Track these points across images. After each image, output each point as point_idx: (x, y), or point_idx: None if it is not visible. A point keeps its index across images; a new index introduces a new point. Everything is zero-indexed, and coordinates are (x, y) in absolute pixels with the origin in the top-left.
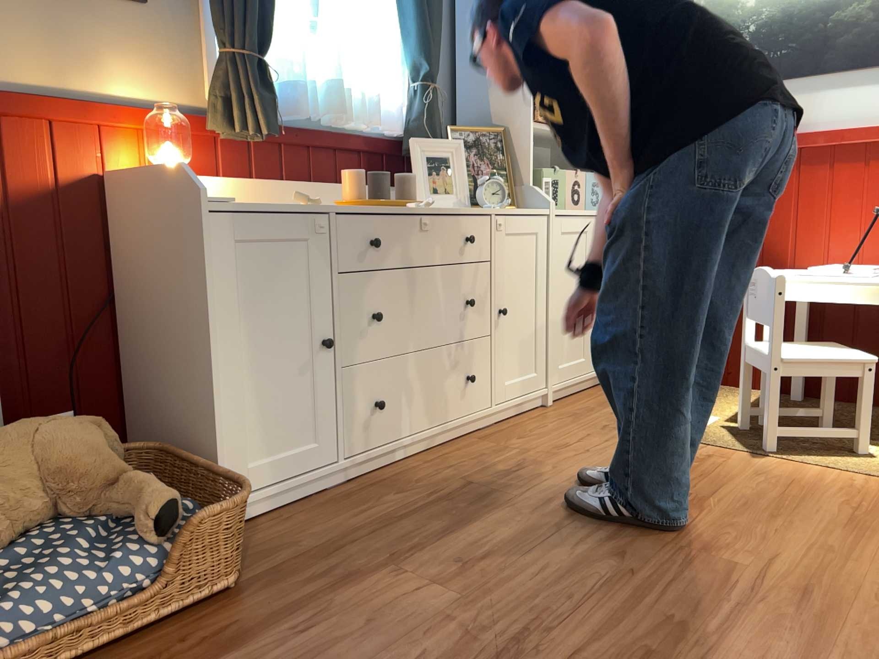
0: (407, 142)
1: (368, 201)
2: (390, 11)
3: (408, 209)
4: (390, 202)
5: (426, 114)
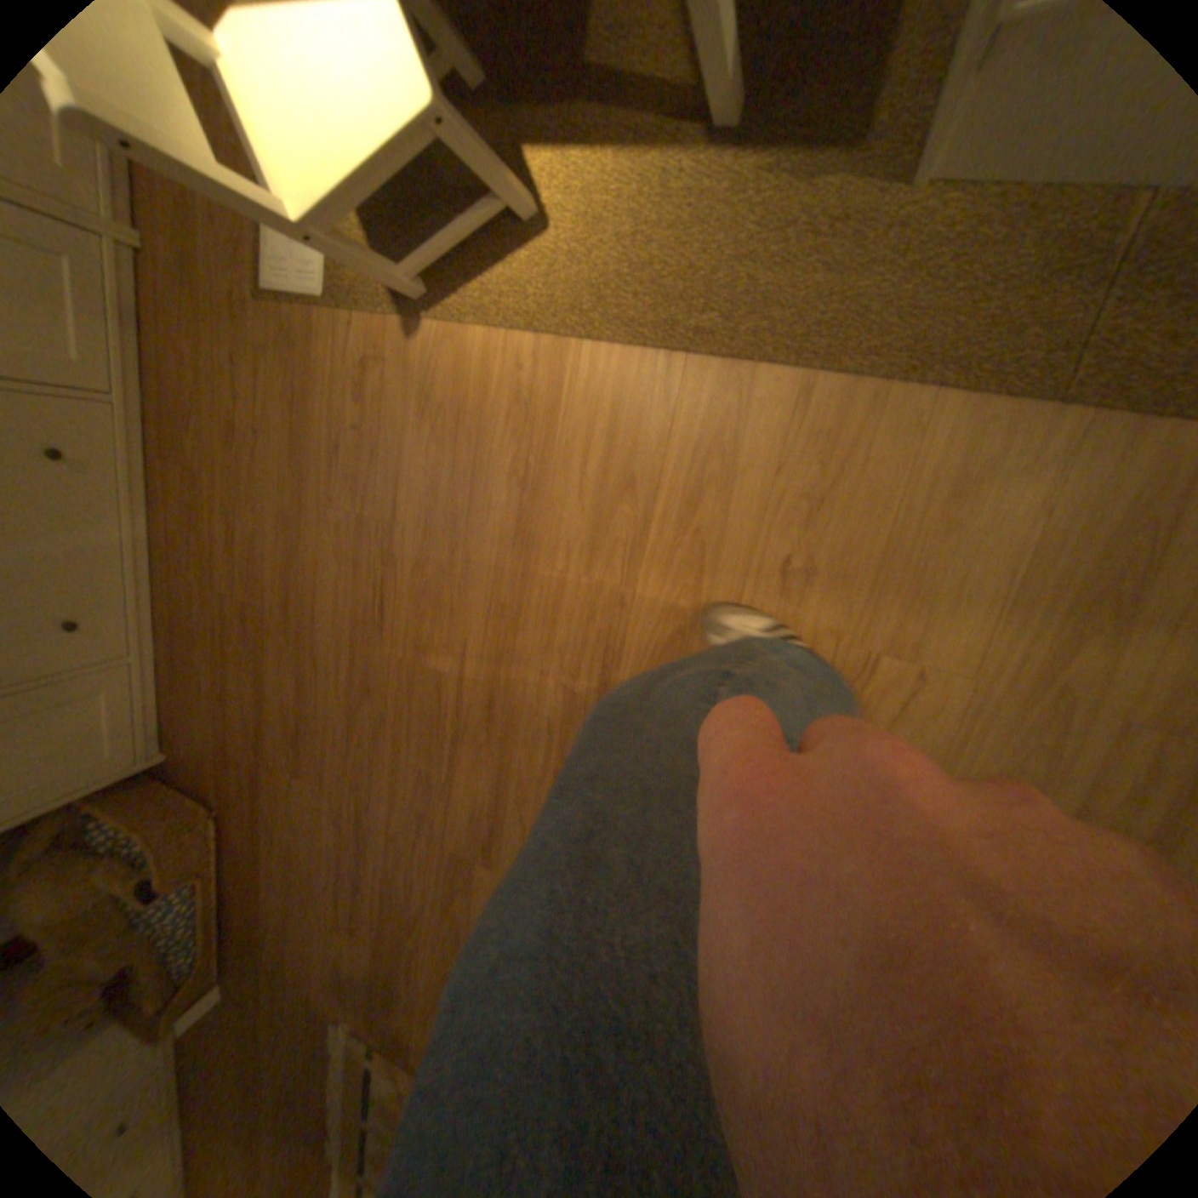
0: None
1: None
2: None
3: None
4: None
5: None
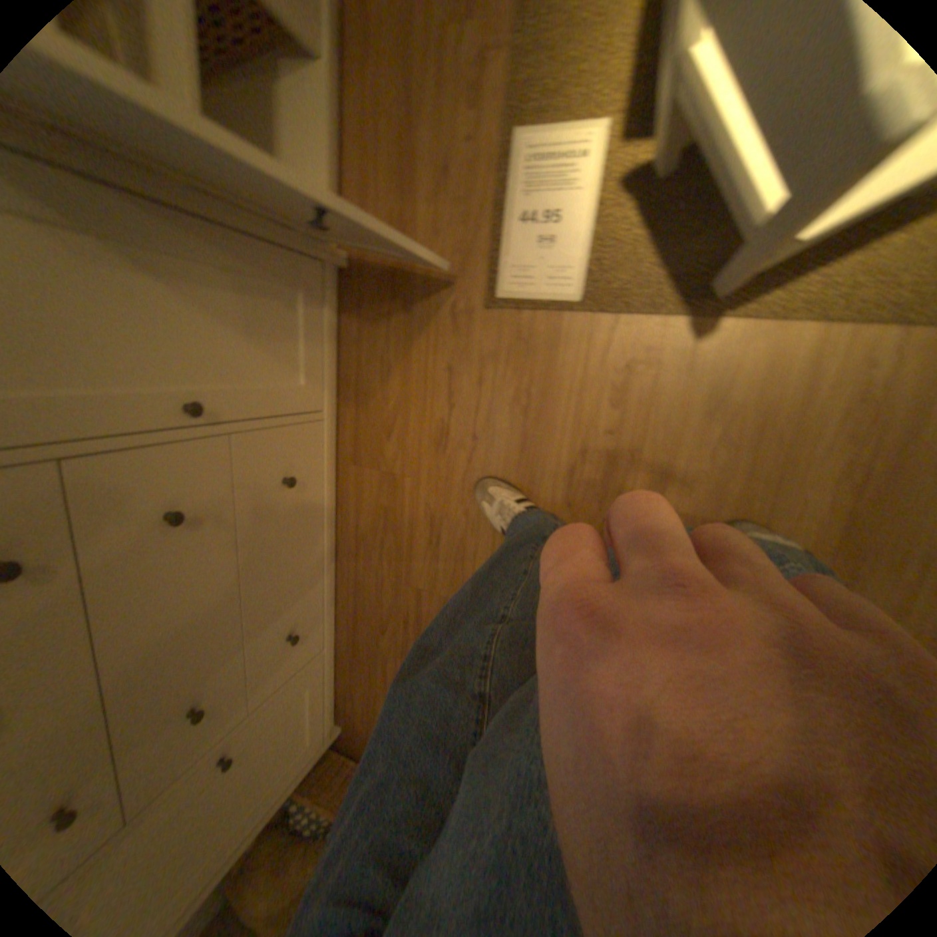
0: None
1: None
2: None
3: None
4: None
5: None
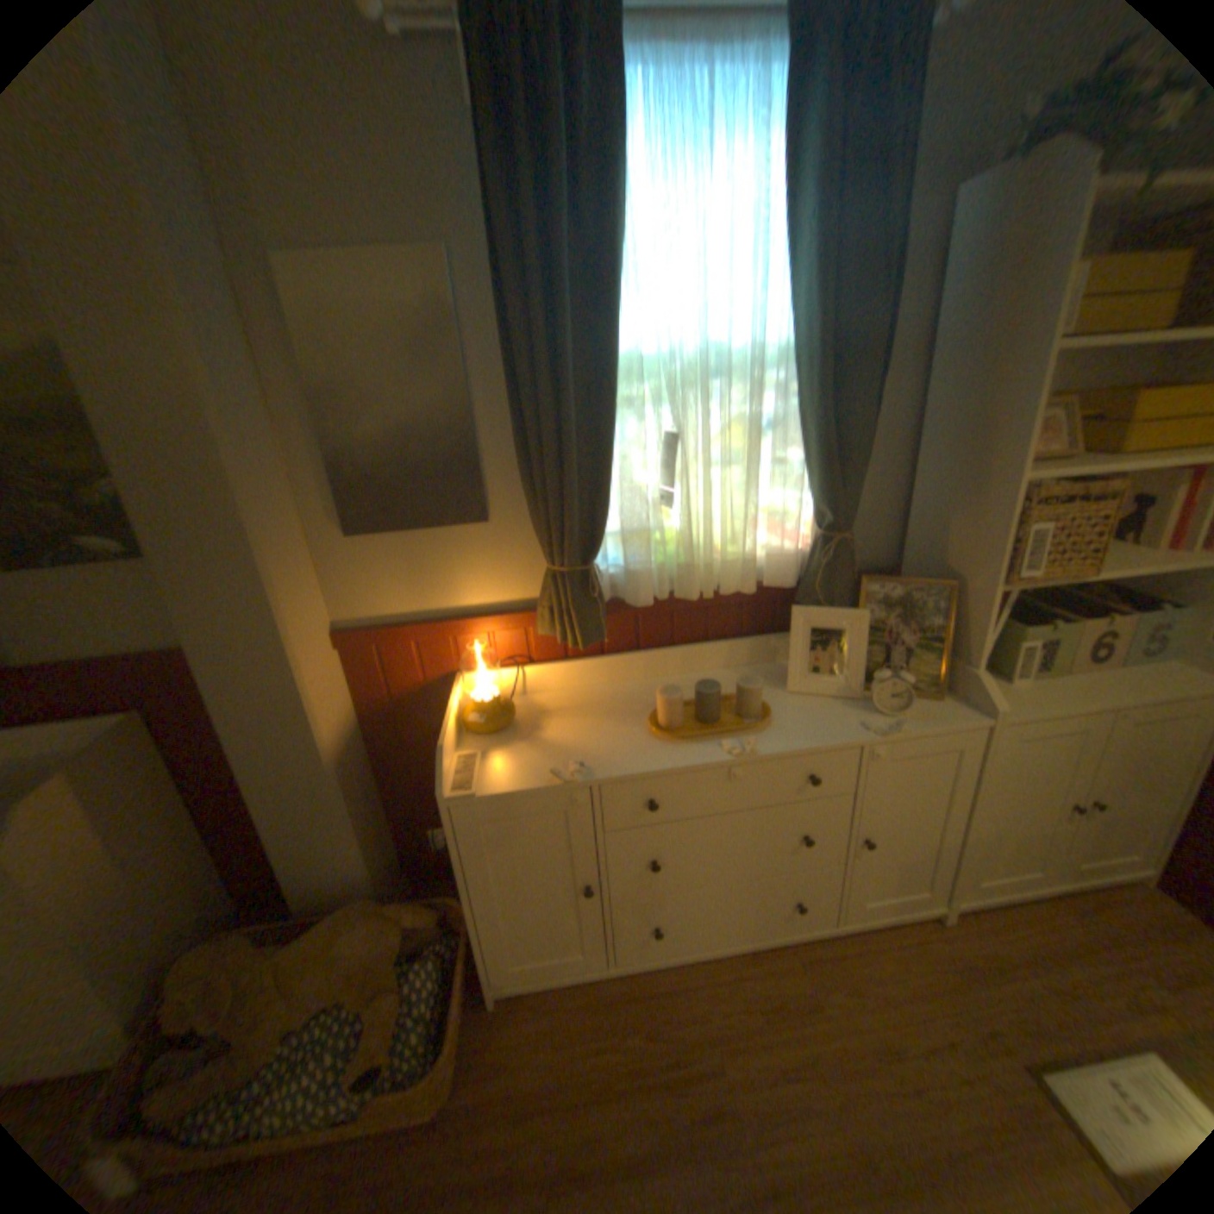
0: (801, 593)
1: (673, 736)
2: (791, 439)
3: (715, 758)
4: (705, 733)
5: (824, 572)
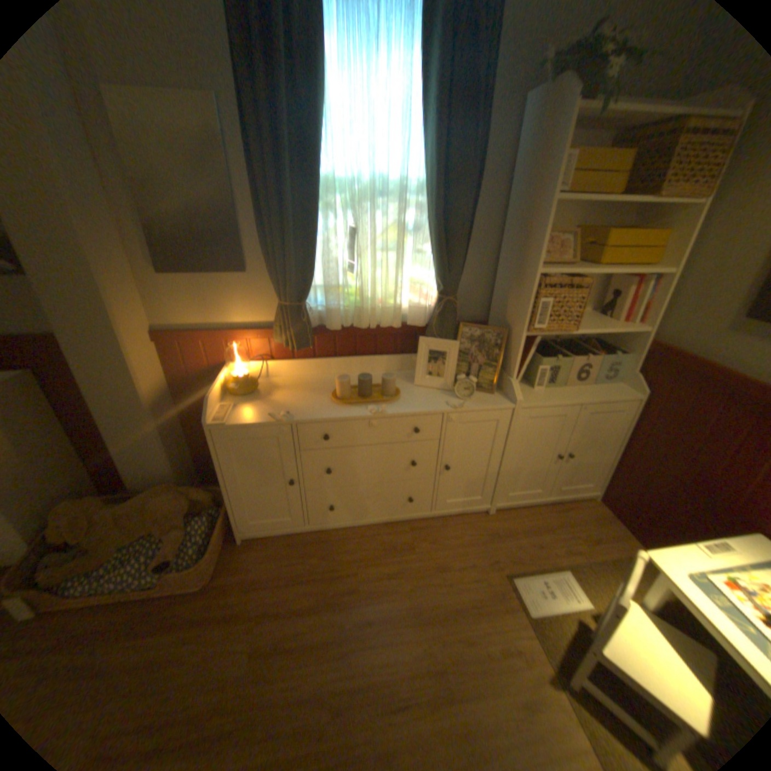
0: (427, 331)
1: (342, 401)
2: (424, 239)
3: (361, 414)
4: (360, 401)
5: (437, 318)
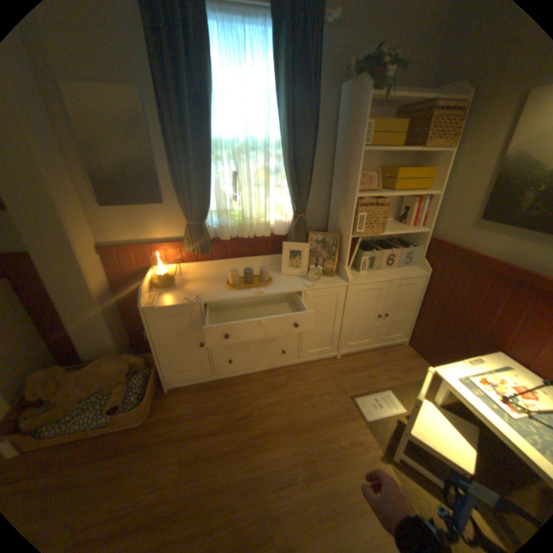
0: (288, 238)
1: (234, 287)
2: (282, 178)
3: (247, 294)
4: (246, 287)
5: (294, 229)
